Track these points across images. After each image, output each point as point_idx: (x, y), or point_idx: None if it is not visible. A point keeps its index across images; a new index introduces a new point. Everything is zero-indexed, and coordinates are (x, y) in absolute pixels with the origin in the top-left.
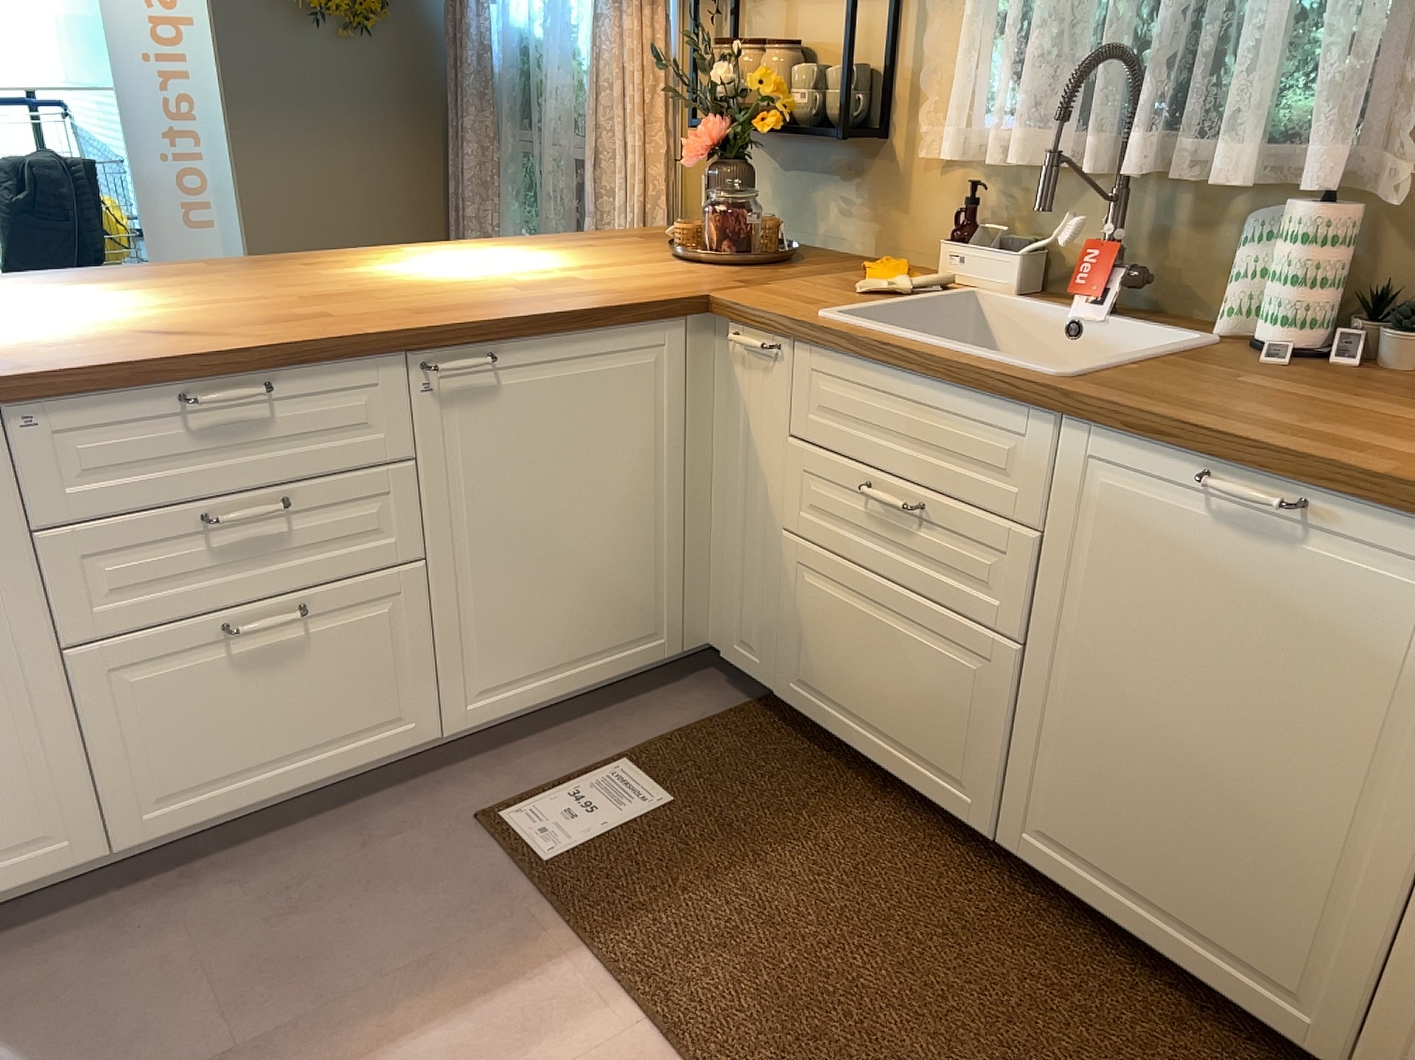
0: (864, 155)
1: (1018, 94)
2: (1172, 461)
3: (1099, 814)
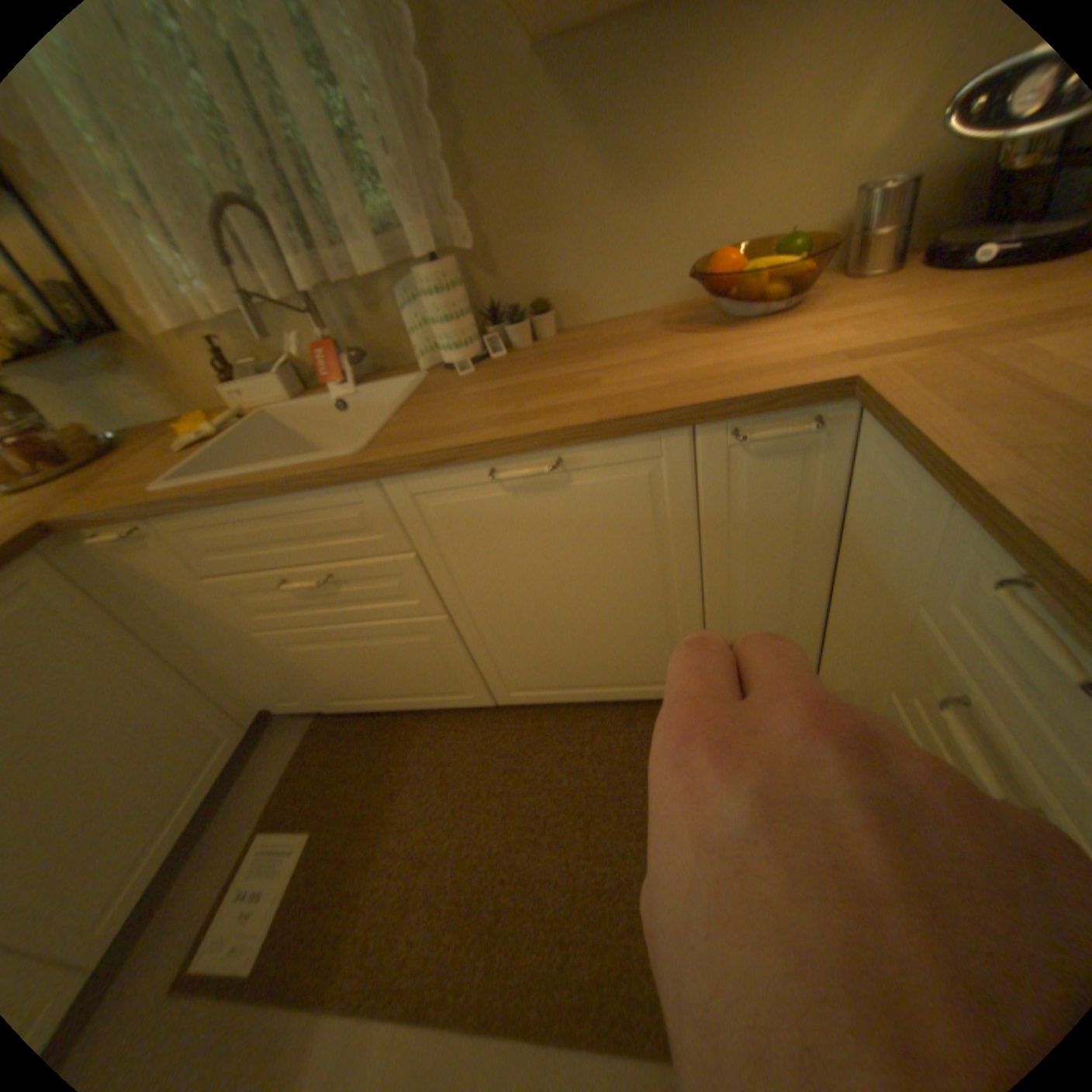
0: (116, 349)
1: (191, 259)
2: (467, 473)
3: (542, 665)
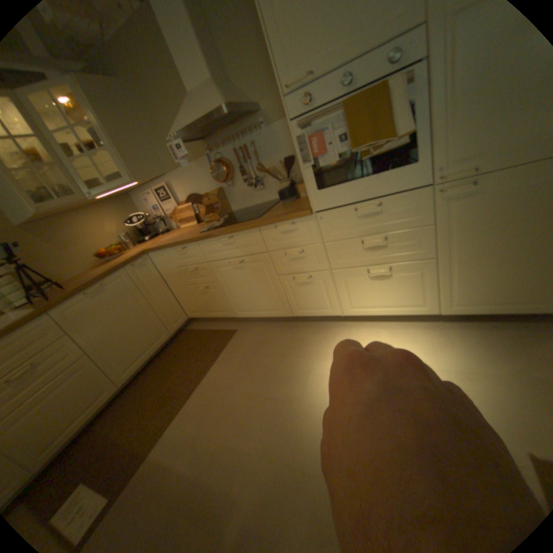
0: None
1: None
2: (76, 297)
3: (125, 354)
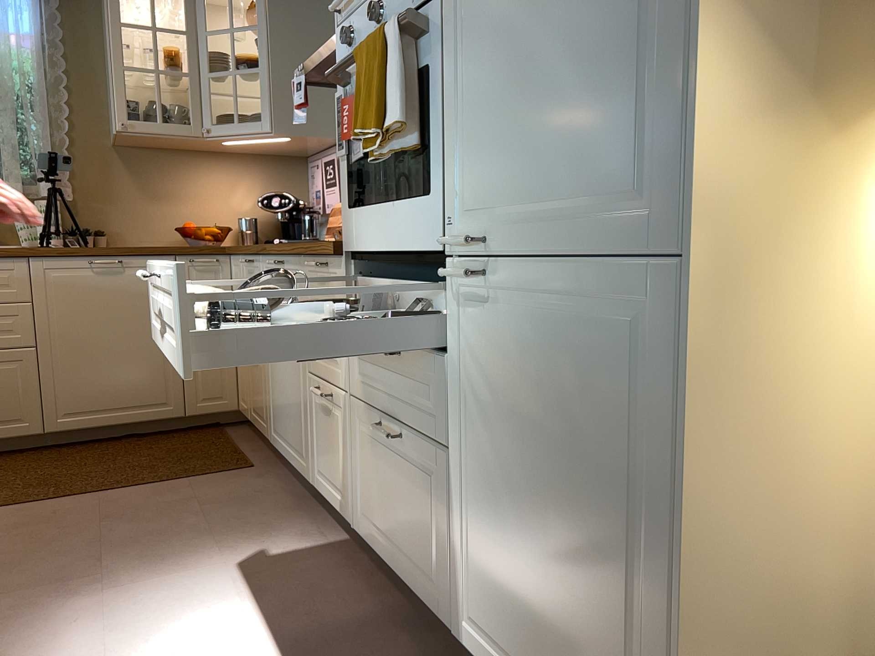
0: None
1: None
2: (77, 261)
3: (87, 391)
